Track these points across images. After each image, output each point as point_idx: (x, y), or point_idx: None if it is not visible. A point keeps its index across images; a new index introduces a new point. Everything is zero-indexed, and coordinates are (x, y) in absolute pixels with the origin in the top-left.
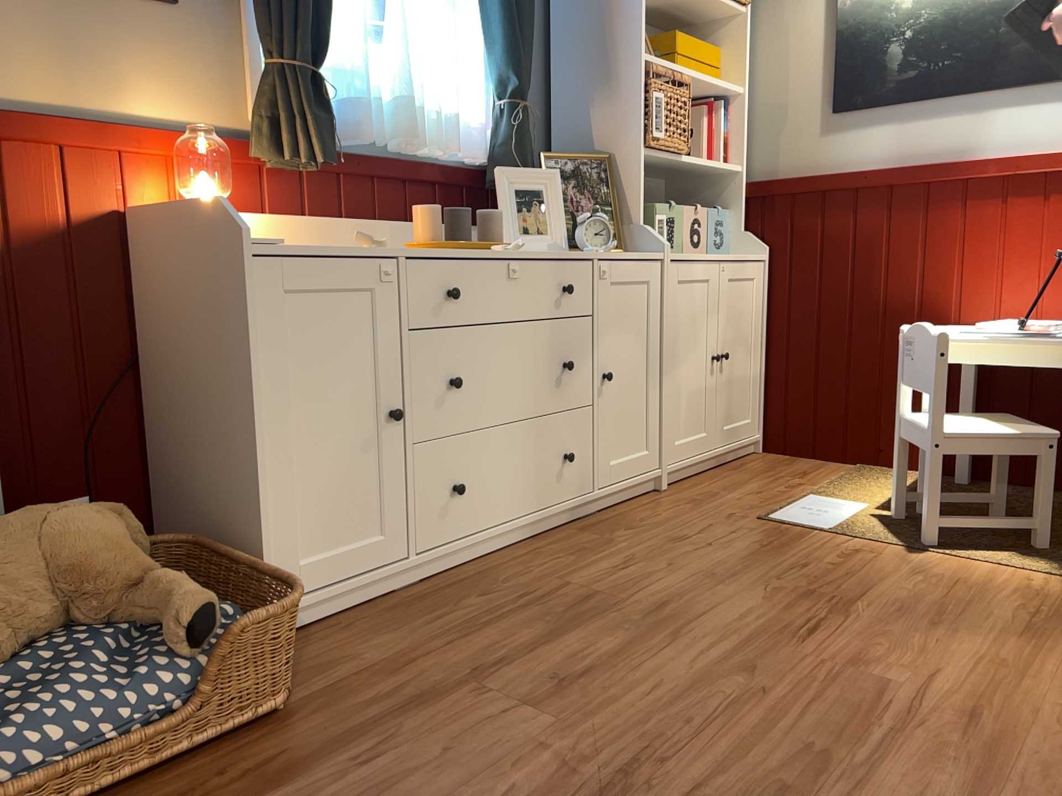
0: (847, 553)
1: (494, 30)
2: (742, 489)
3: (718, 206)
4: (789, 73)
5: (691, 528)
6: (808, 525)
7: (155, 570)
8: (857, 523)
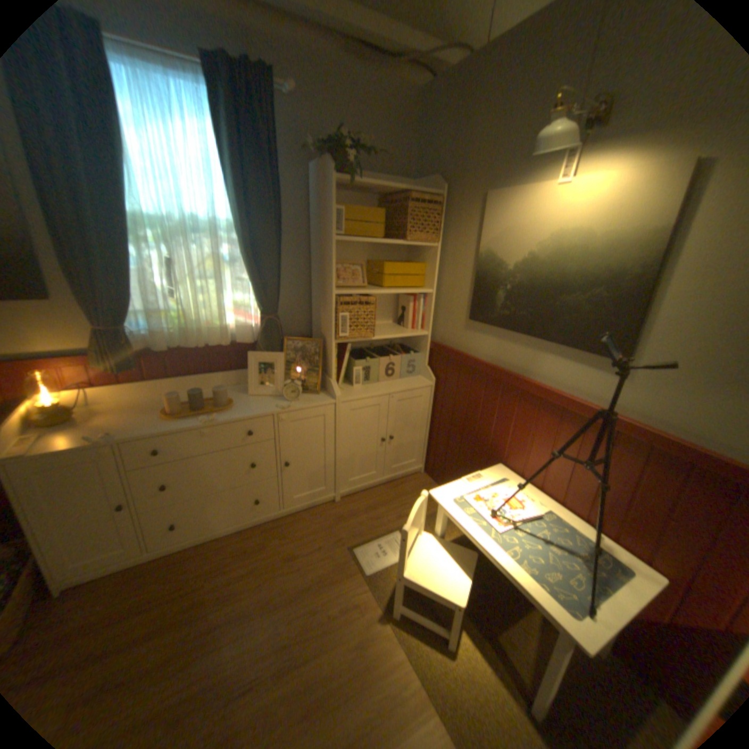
0: (349, 609)
1: (250, 281)
2: (373, 514)
3: (418, 349)
4: (456, 287)
5: (308, 549)
6: (361, 568)
7: None
8: (388, 575)
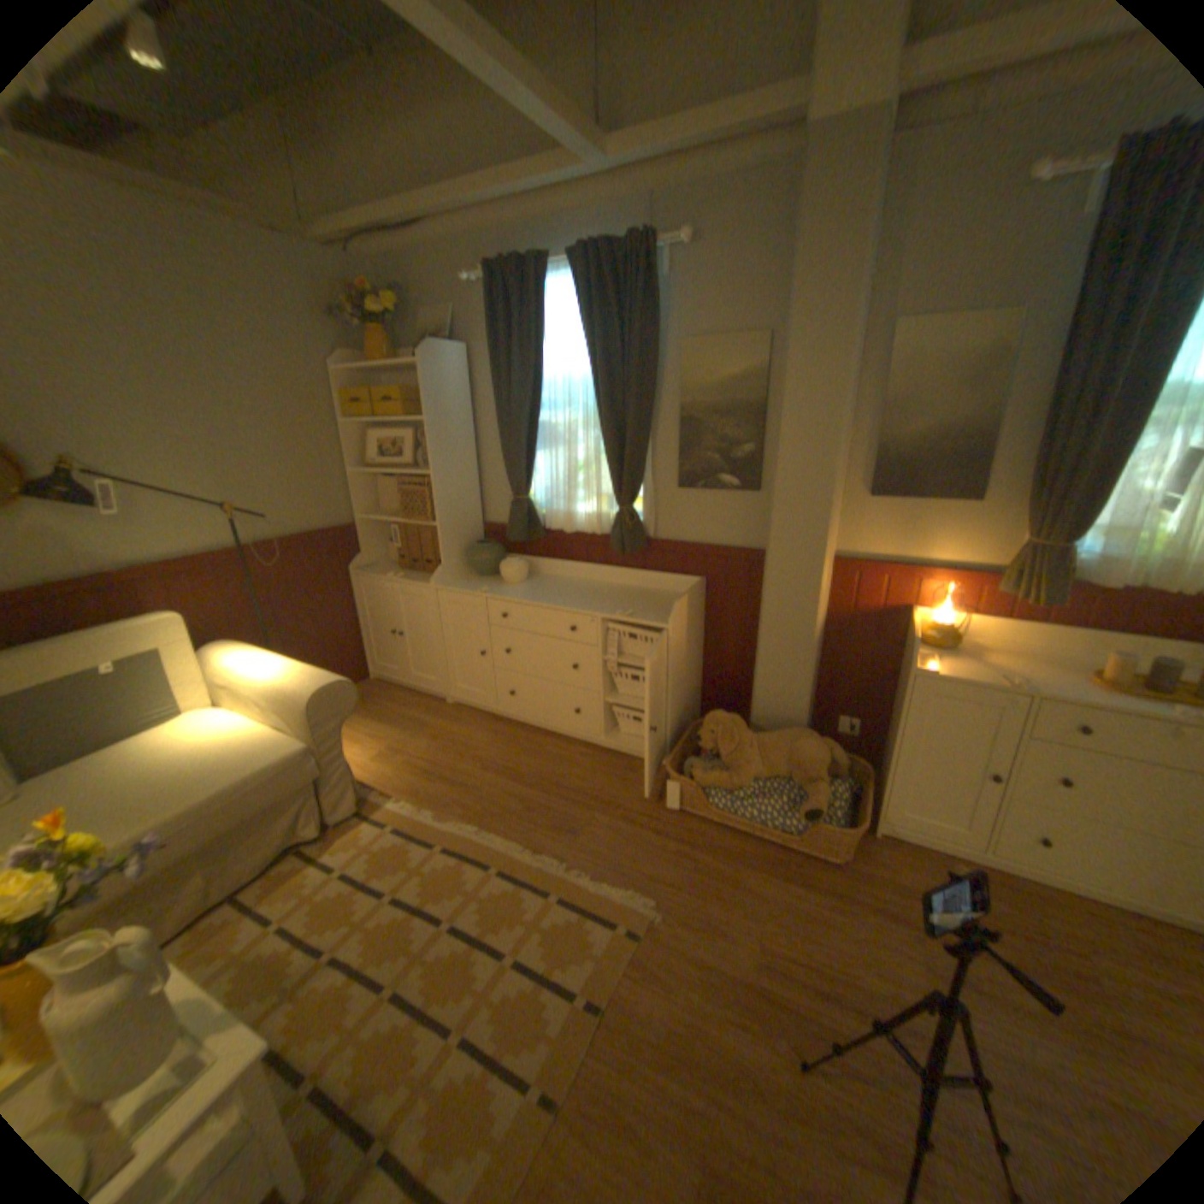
0: None
1: None
2: None
3: None
4: None
5: None
6: None
7: (825, 781)
8: None
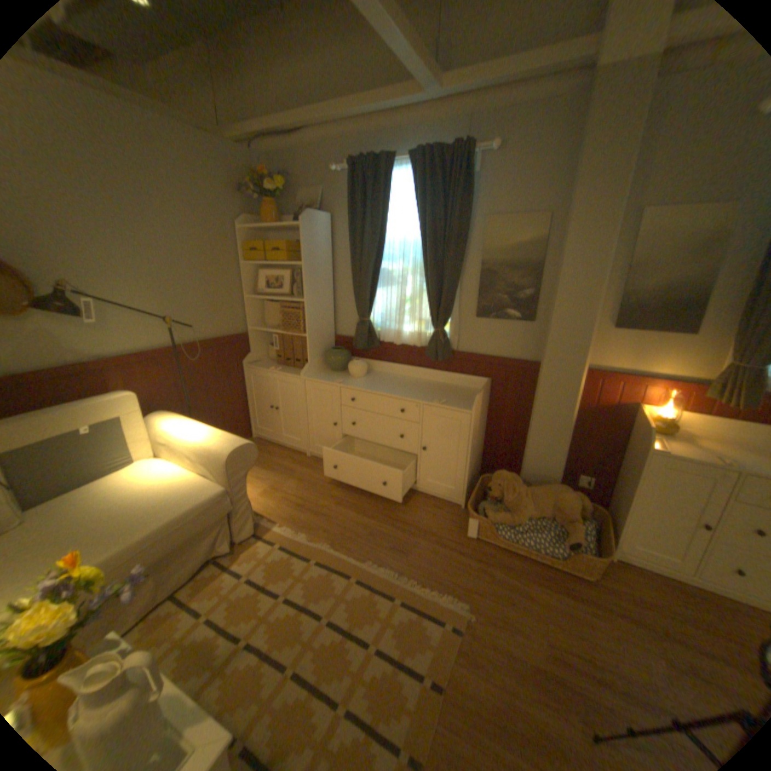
0: None
1: None
2: None
3: None
4: None
5: None
6: None
7: (580, 522)
8: None
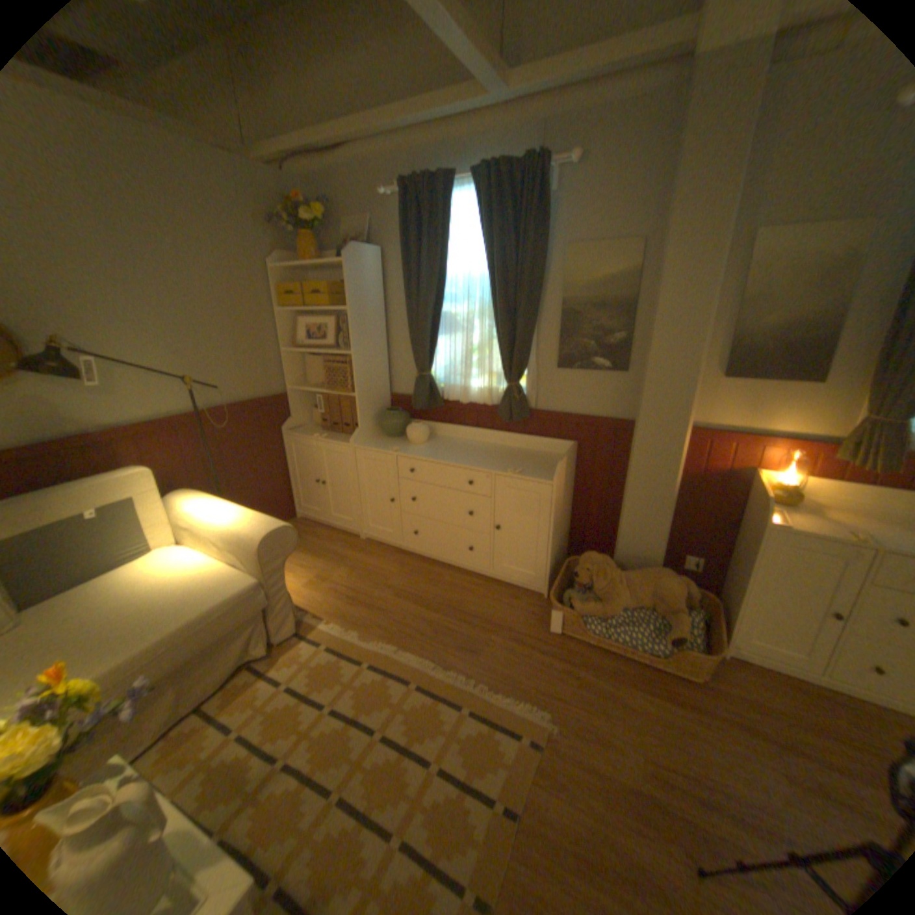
0: None
1: None
2: None
3: None
4: None
5: None
6: None
7: (685, 613)
8: None
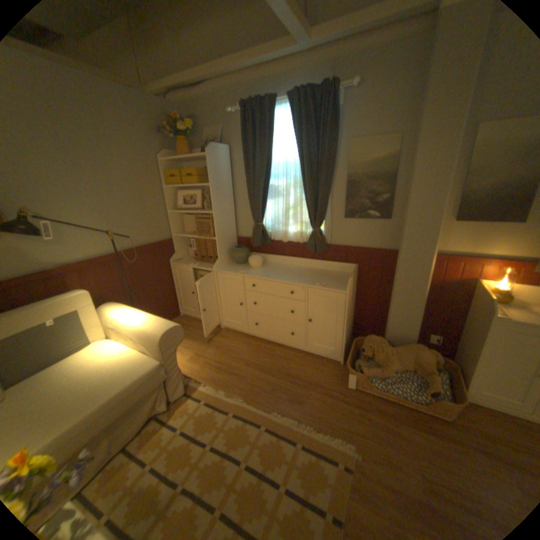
0: None
1: None
2: None
3: None
4: None
5: None
6: None
7: (437, 374)
8: None
